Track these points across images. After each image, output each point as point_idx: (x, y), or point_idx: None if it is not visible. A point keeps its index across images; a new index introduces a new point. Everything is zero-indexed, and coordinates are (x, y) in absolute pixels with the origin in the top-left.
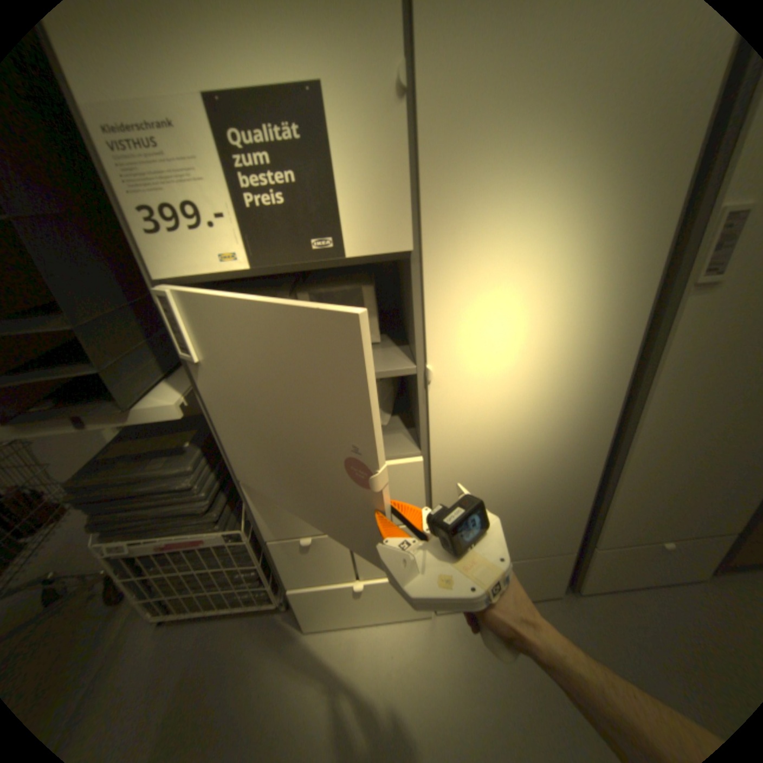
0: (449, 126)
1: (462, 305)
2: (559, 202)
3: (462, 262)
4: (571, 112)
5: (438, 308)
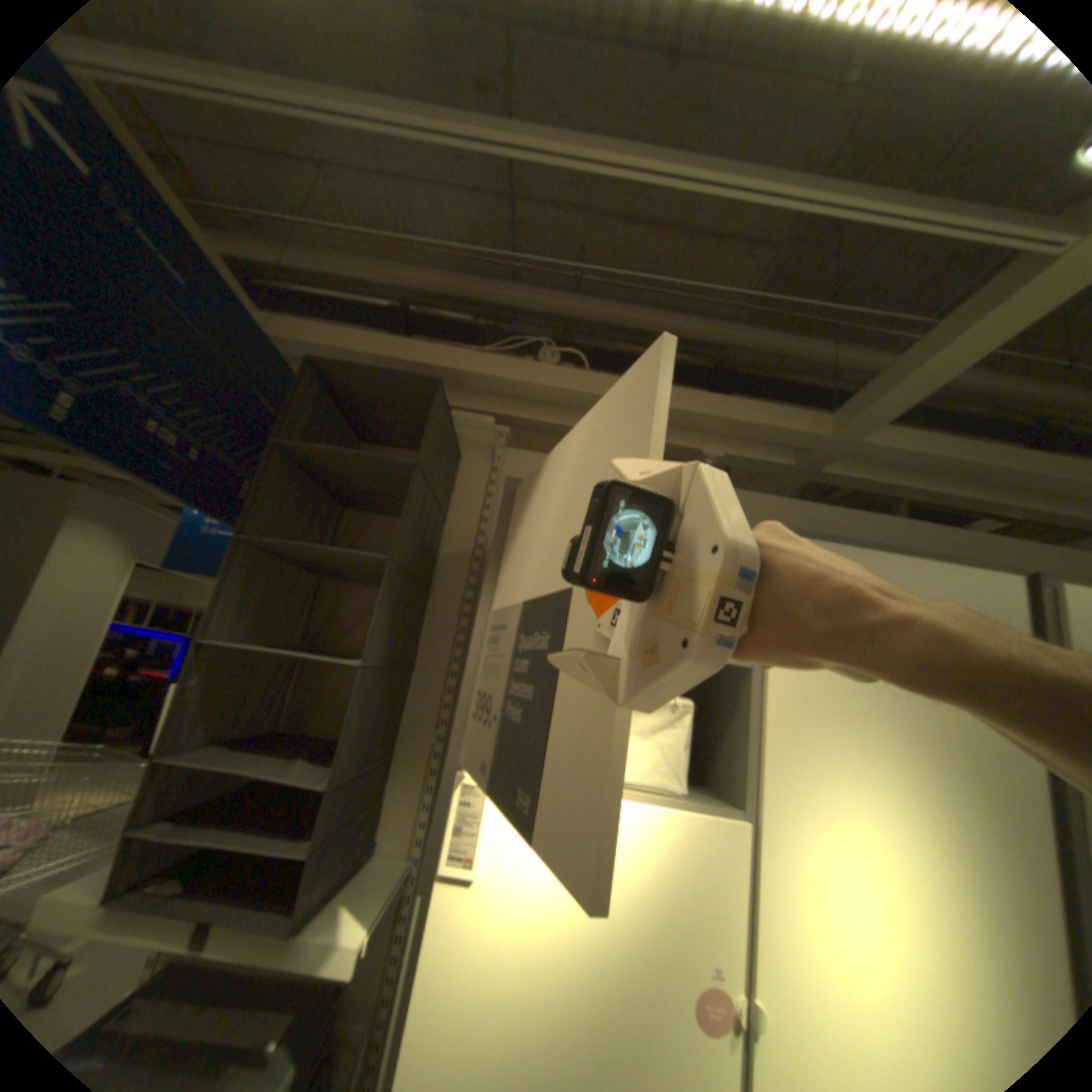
0: (796, 710)
1: (808, 912)
2: (913, 811)
3: (809, 850)
4: (910, 730)
5: (777, 906)
